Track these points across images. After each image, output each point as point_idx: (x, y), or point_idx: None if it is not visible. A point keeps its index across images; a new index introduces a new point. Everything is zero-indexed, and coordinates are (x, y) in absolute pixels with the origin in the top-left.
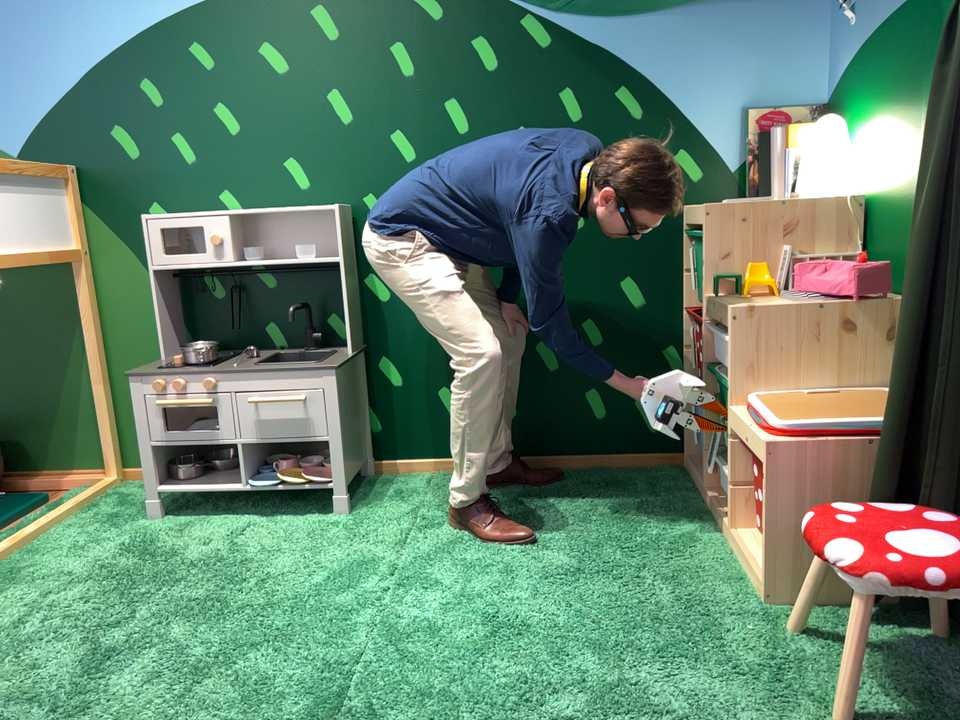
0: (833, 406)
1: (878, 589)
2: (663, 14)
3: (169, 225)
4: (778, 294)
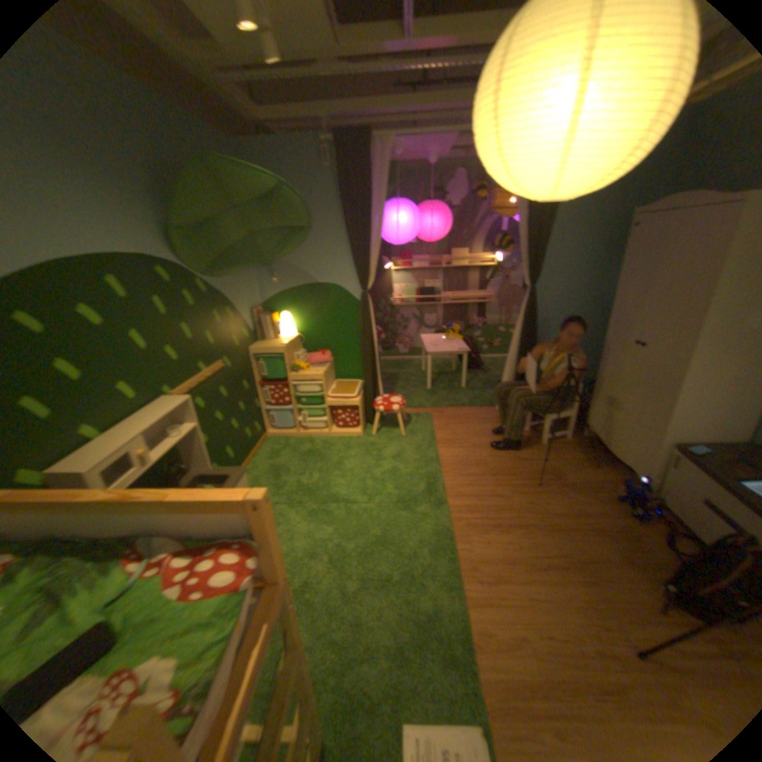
0: (344, 388)
1: (400, 409)
2: (227, 277)
3: (104, 466)
4: (307, 367)
